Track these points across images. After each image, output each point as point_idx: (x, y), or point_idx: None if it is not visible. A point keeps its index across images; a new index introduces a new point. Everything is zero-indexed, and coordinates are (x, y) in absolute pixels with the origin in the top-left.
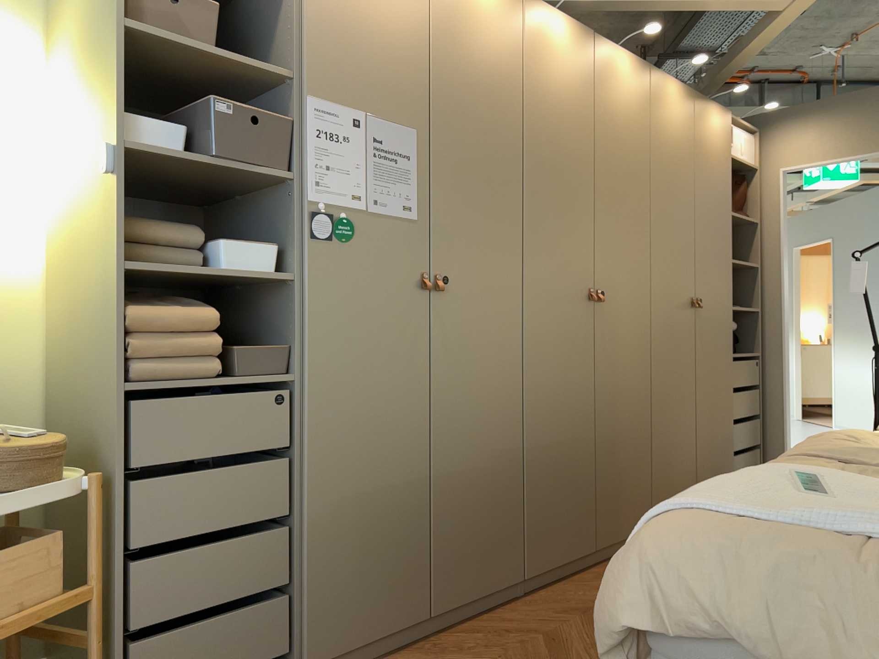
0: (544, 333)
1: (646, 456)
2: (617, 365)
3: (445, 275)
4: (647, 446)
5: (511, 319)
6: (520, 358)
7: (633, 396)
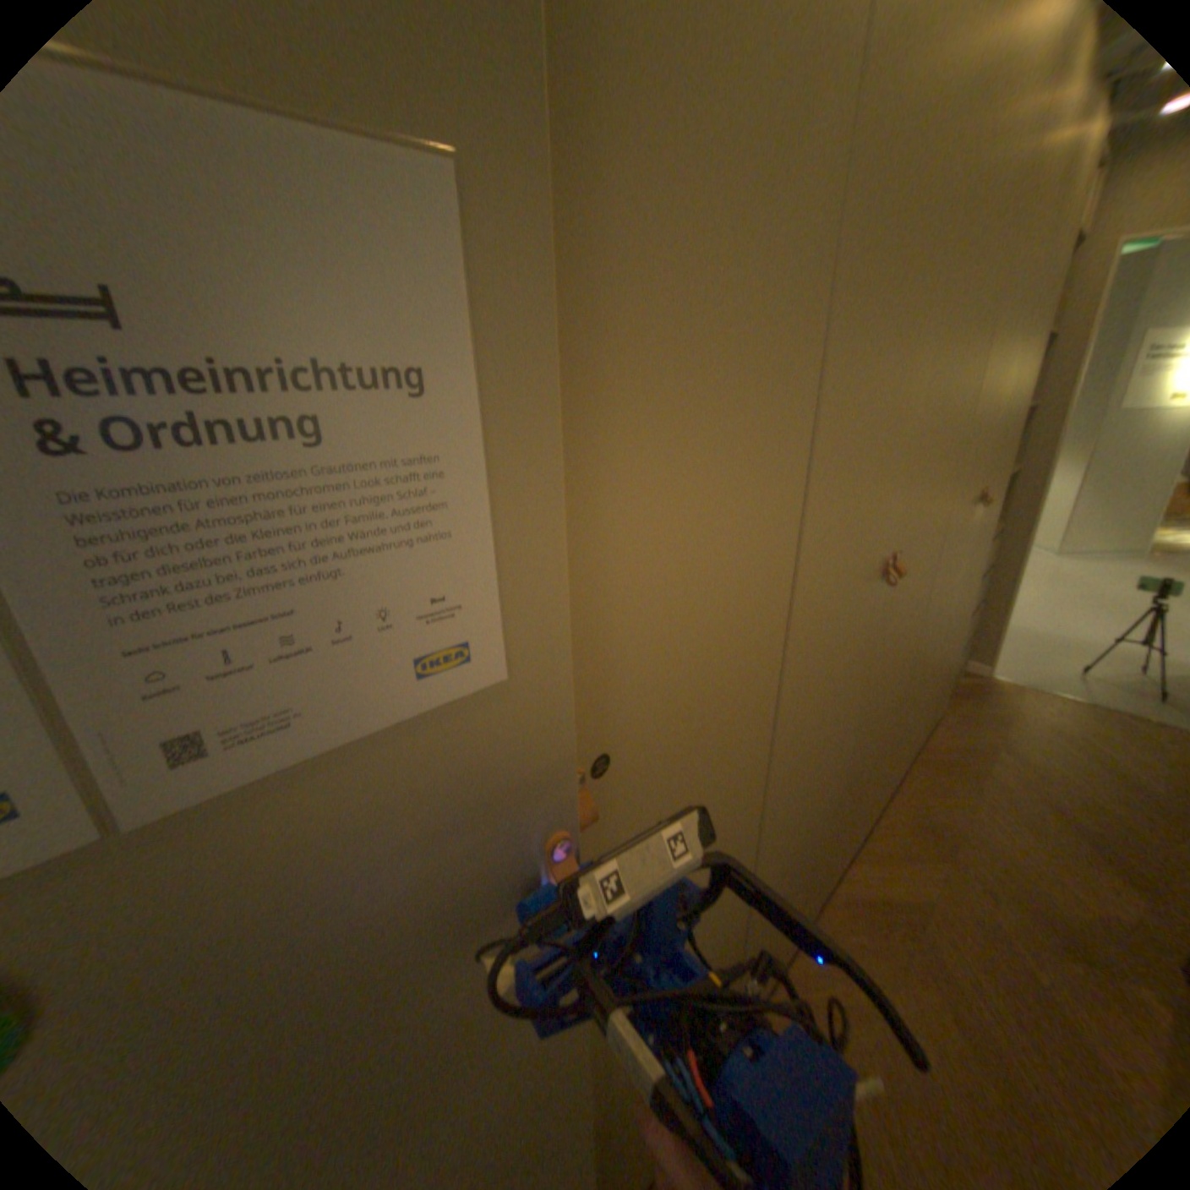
0: (805, 702)
1: (889, 751)
2: (887, 664)
3: (599, 756)
4: (892, 740)
5: (754, 727)
6: (760, 783)
7: (895, 689)
